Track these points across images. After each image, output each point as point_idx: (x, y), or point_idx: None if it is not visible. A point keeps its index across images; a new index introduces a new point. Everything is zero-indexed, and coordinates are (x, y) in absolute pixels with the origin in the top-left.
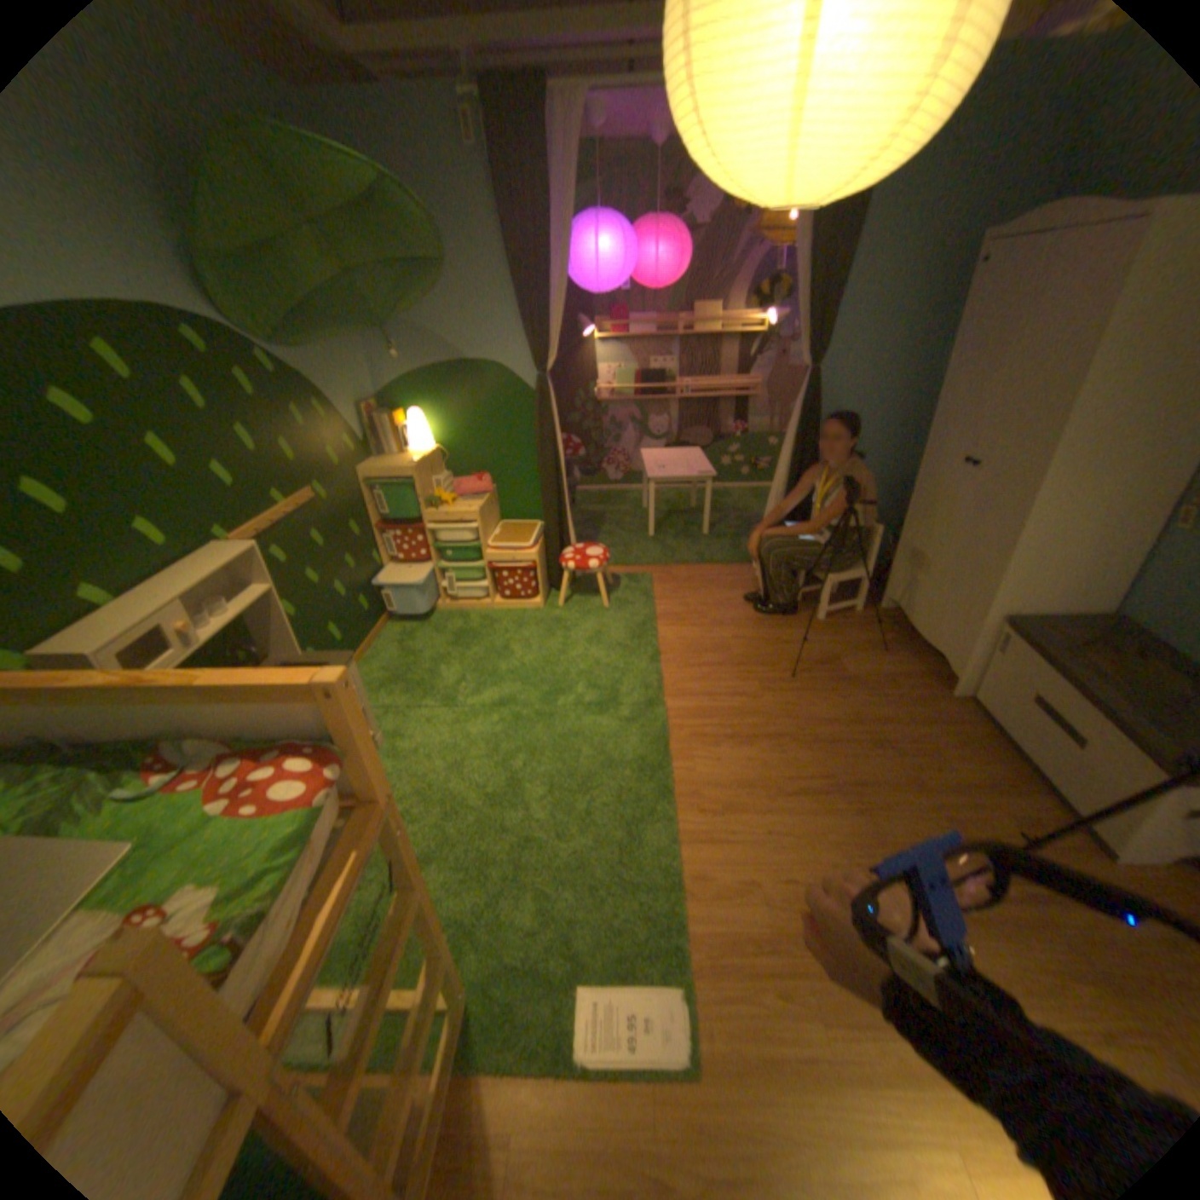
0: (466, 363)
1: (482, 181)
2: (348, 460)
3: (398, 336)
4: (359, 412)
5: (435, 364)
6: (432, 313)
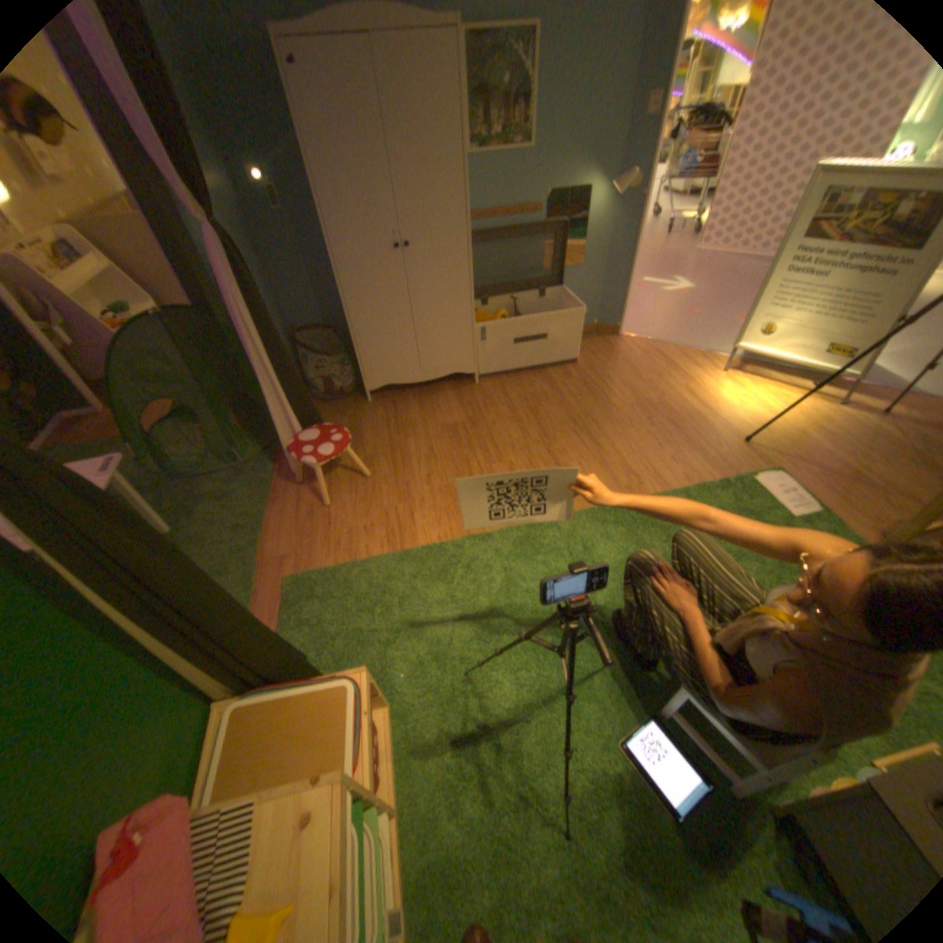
0: None
1: None
2: None
3: None
4: None
5: None
6: None
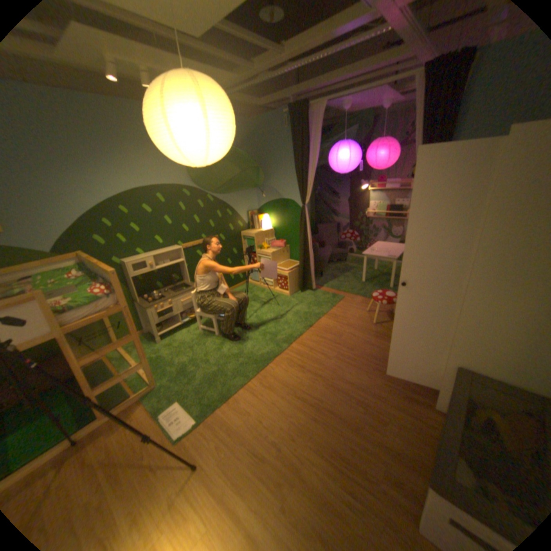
0: (283, 200)
1: (292, 138)
2: (238, 230)
3: (265, 190)
4: (248, 215)
5: (275, 200)
6: (275, 183)
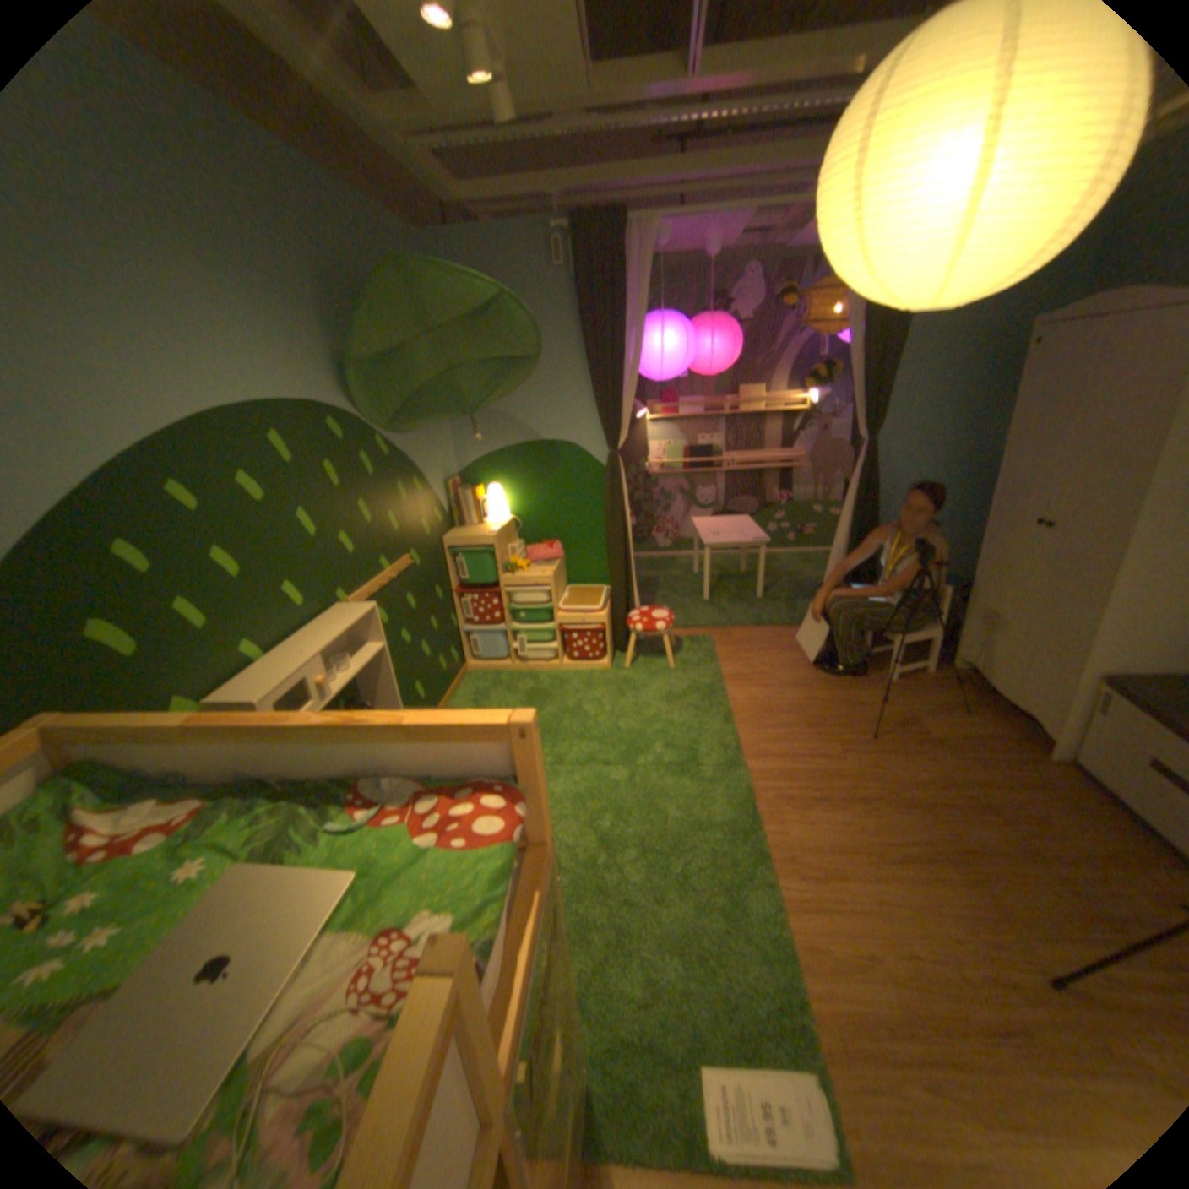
0: (543, 444)
1: (566, 293)
2: (436, 531)
3: (484, 422)
4: (447, 488)
5: (515, 446)
6: (515, 402)
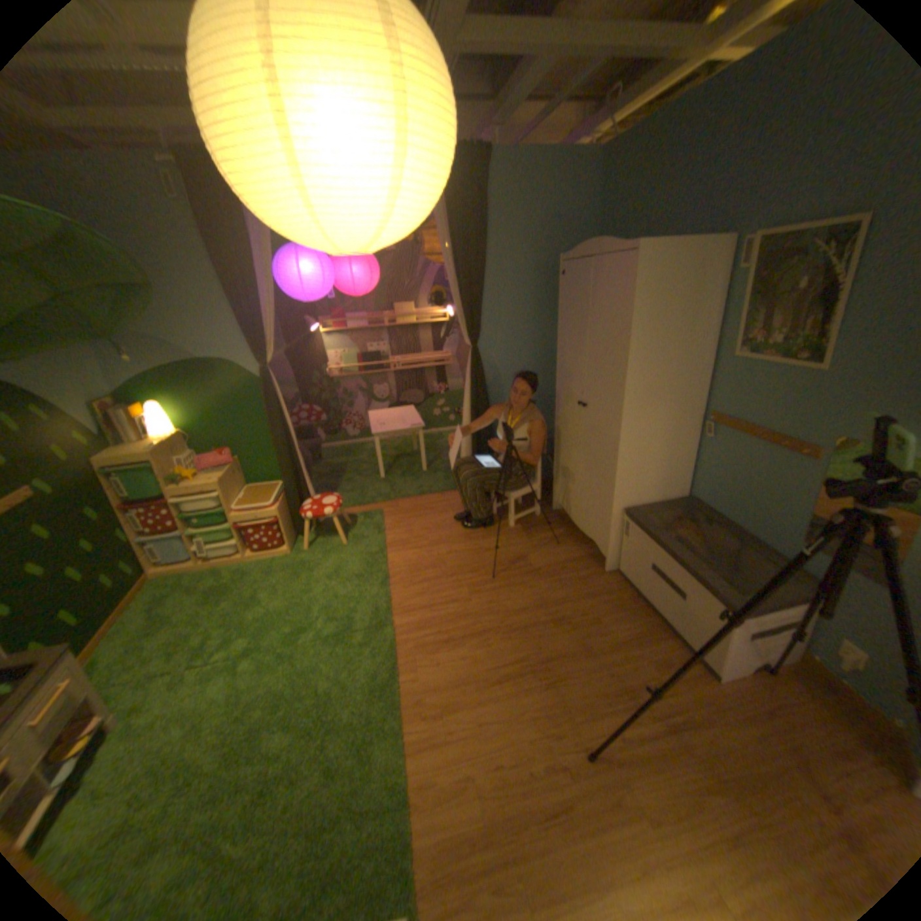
0: (196, 361)
1: (191, 223)
2: (80, 454)
3: (129, 343)
4: (92, 410)
5: (168, 364)
6: (159, 324)
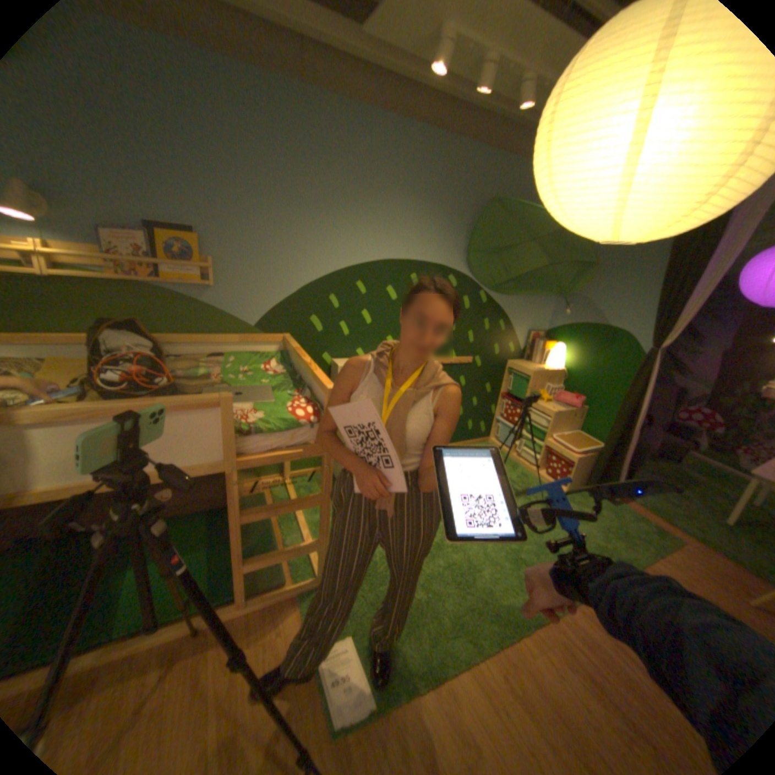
0: (608, 328)
1: None
2: (505, 356)
3: (575, 304)
4: (529, 336)
5: (589, 324)
6: (602, 295)
